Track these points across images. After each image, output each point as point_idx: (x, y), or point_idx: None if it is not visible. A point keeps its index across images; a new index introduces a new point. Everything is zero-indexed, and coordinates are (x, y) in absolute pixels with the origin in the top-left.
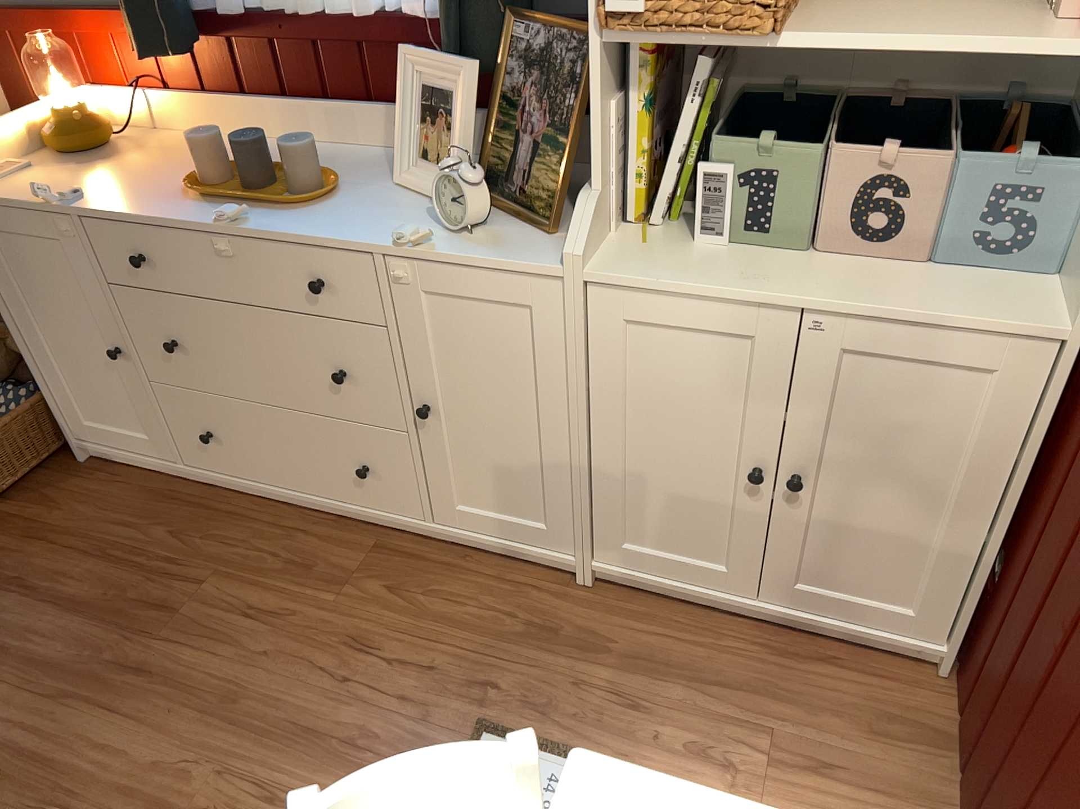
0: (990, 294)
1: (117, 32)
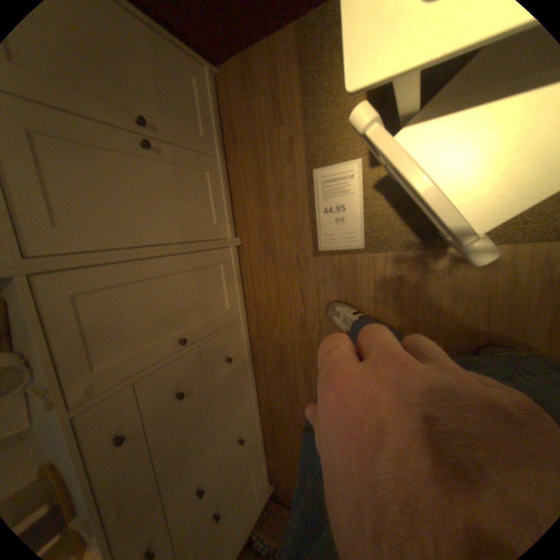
0: None
1: None
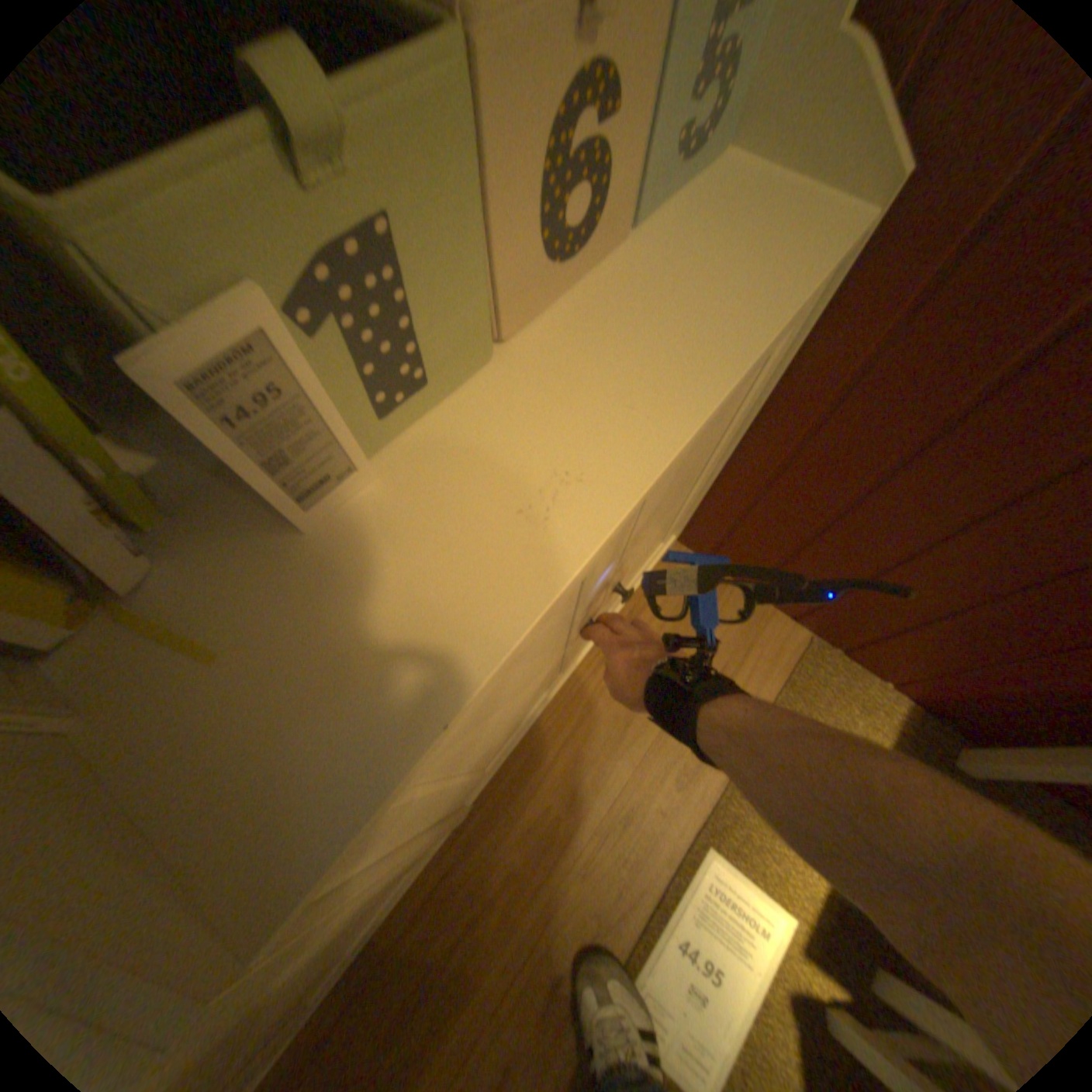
0: (751, 207)
1: None
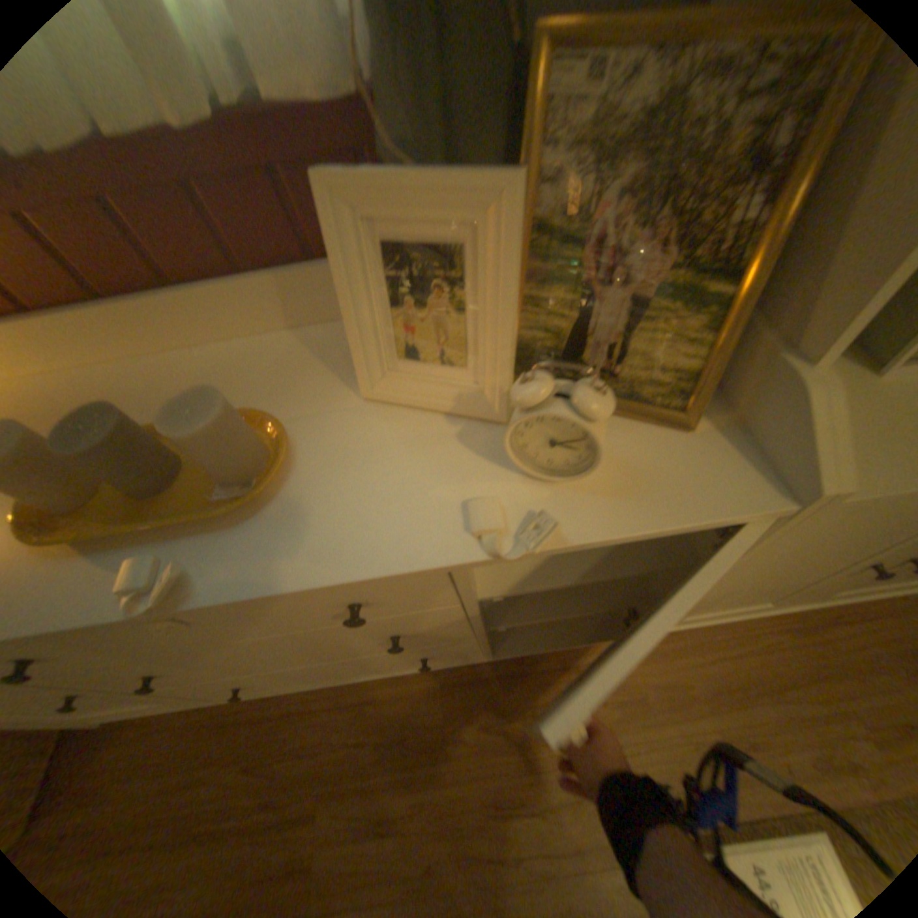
0: None
1: None
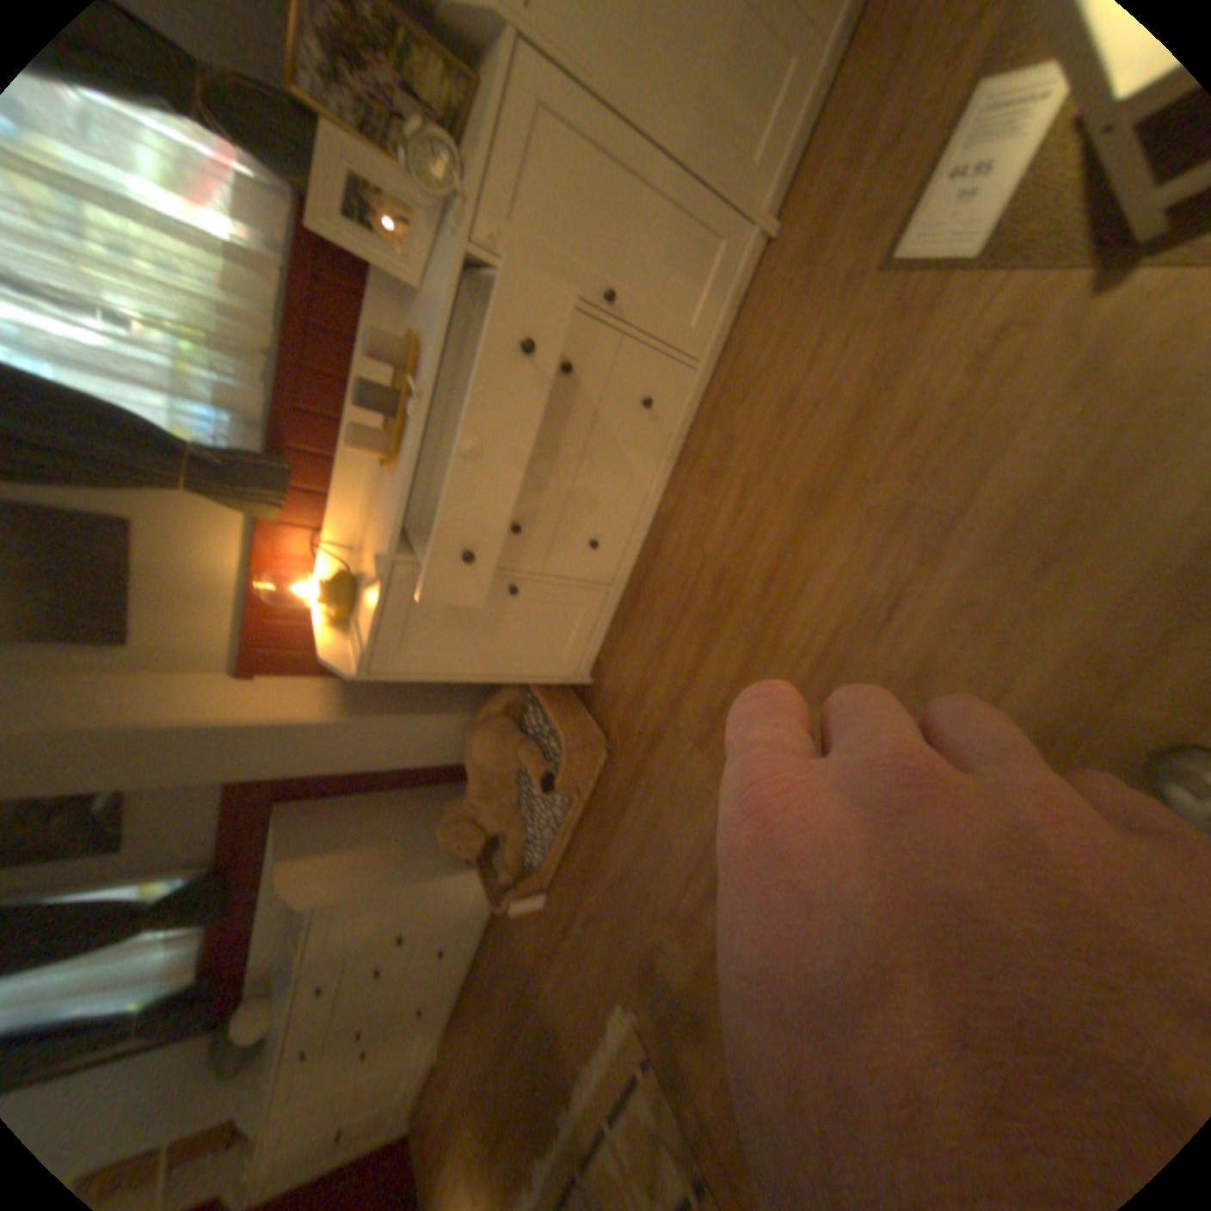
0: None
1: (254, 544)
